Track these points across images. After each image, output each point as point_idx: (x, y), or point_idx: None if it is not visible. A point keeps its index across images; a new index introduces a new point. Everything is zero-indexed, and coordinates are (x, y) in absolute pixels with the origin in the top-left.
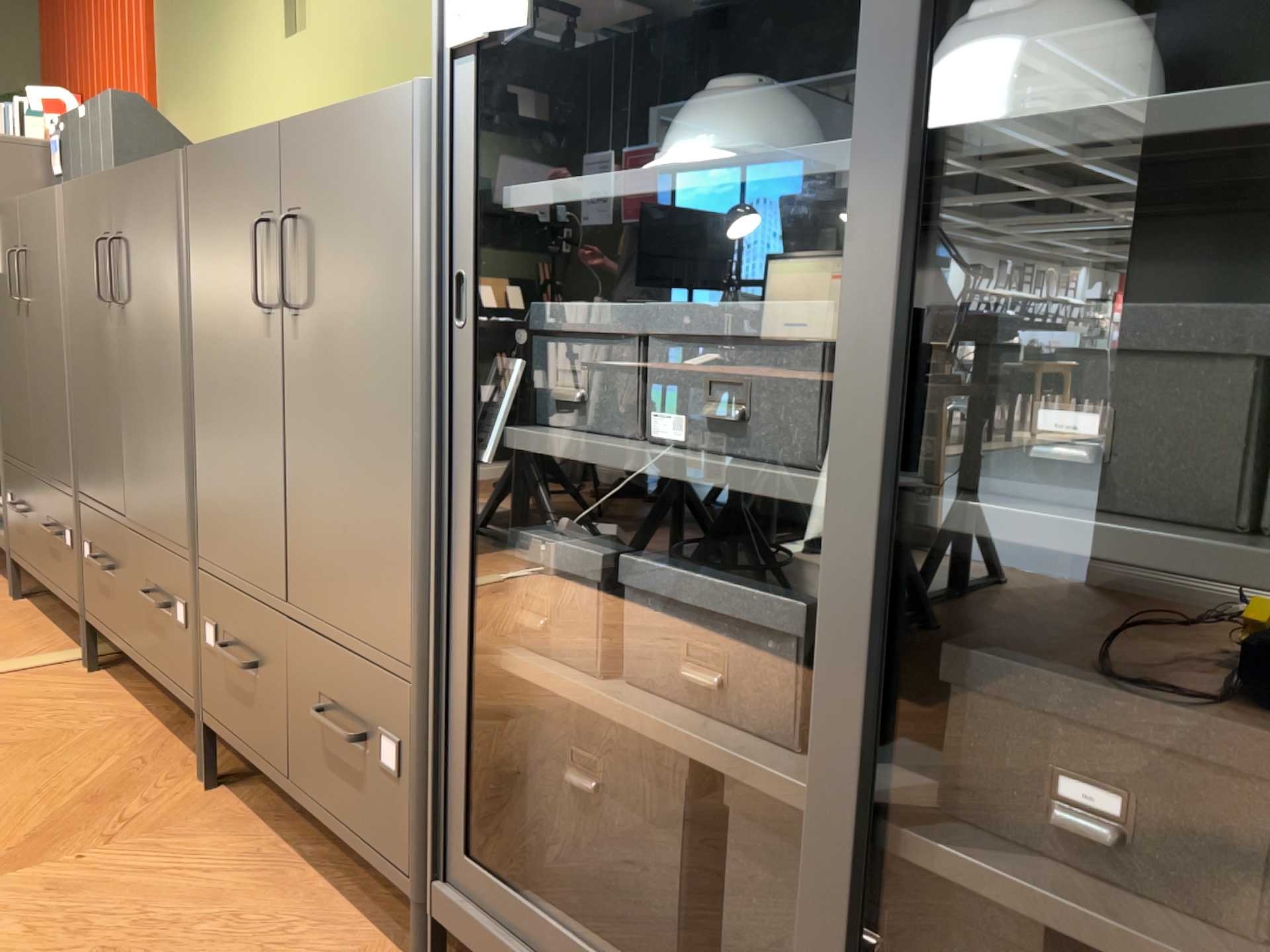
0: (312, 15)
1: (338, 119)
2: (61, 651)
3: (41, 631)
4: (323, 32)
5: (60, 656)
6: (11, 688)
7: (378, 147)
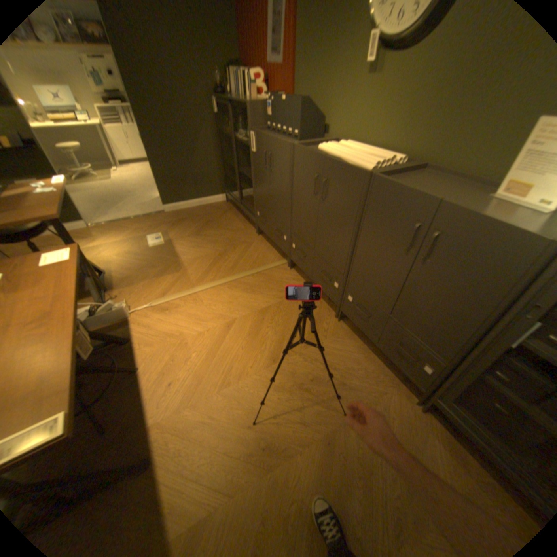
0: (387, 66)
1: (486, 220)
2: (279, 259)
3: (271, 250)
4: (392, 77)
5: (282, 263)
6: (276, 274)
7: (511, 245)
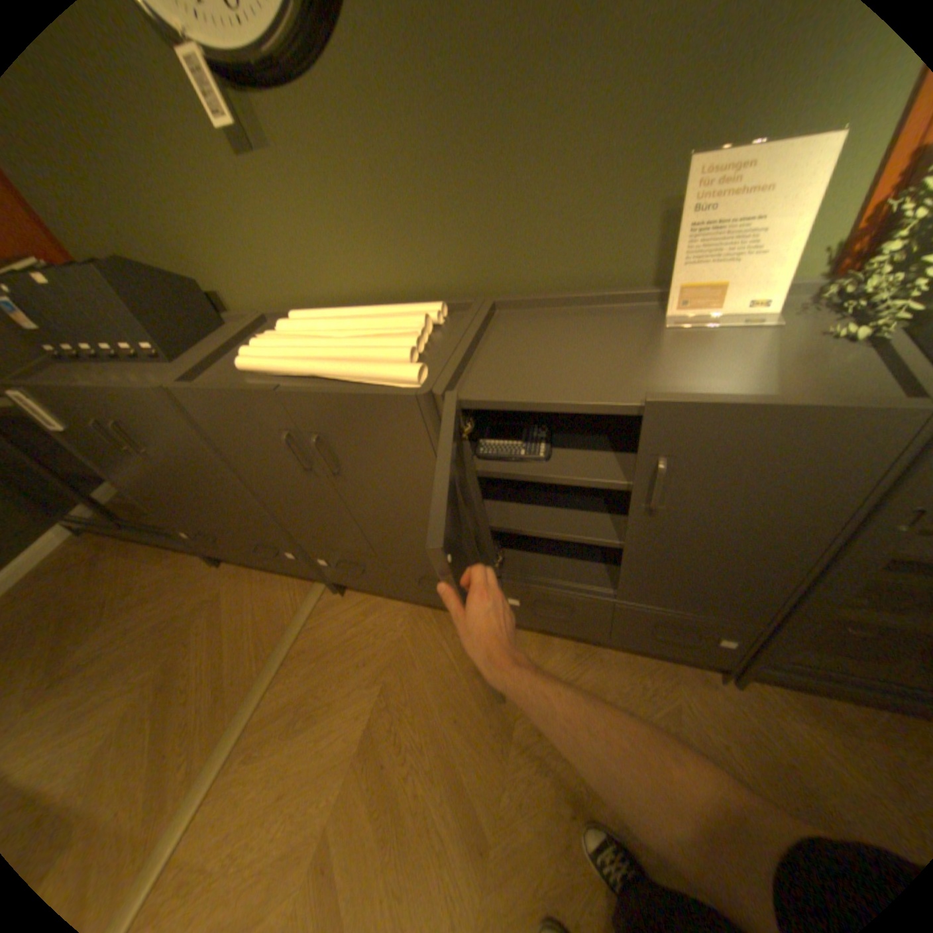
0: (272, 128)
1: (767, 415)
2: (302, 589)
3: (269, 582)
4: (299, 150)
5: (314, 596)
6: (322, 630)
7: (838, 442)
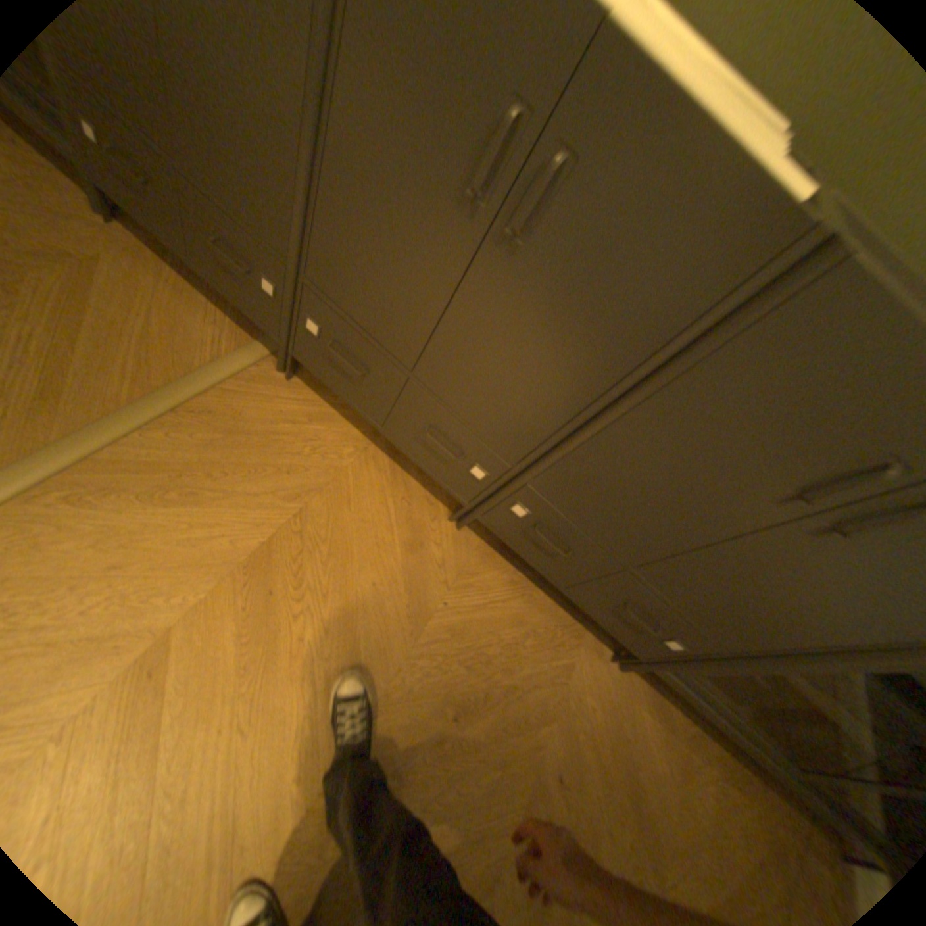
0: None
1: None
2: (234, 337)
3: (187, 297)
4: None
5: (250, 356)
6: (246, 402)
7: None
